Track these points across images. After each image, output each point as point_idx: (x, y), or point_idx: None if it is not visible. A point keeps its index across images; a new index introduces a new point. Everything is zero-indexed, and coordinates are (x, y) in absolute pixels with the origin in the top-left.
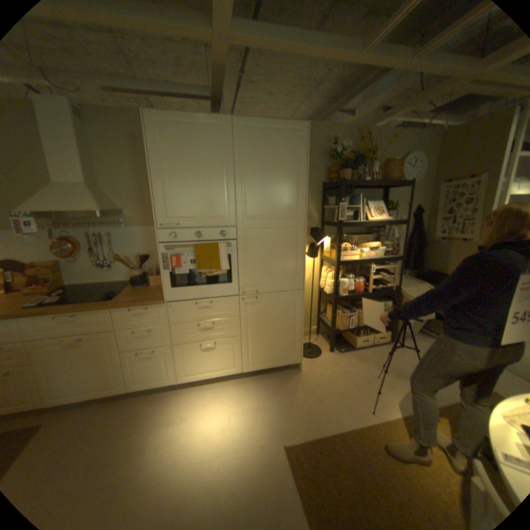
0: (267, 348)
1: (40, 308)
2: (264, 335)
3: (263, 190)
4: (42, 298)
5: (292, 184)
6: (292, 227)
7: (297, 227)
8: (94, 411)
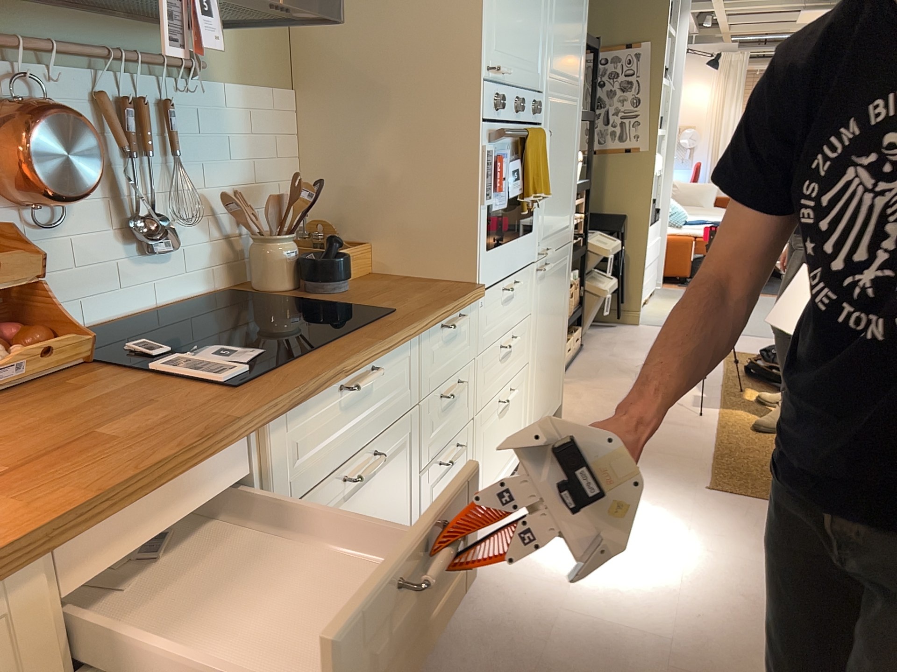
0: (545, 382)
1: (275, 370)
2: (545, 351)
3: (566, 17)
4: (159, 362)
5: (582, 13)
6: (575, 105)
7: (578, 105)
8: None
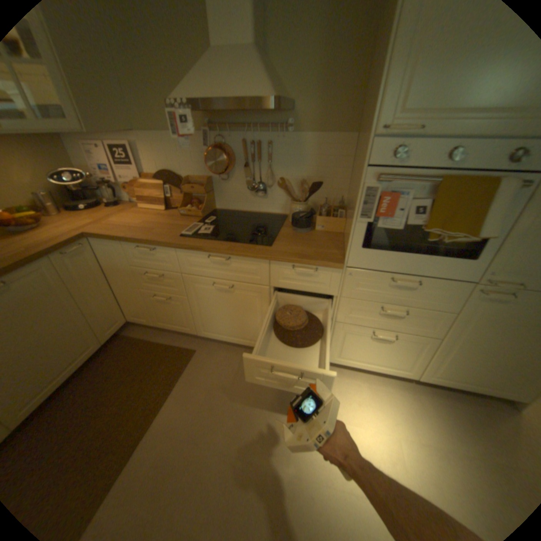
0: (480, 369)
1: (196, 238)
2: (487, 351)
3: None
4: (198, 223)
5: None
6: None
7: None
8: (238, 355)
